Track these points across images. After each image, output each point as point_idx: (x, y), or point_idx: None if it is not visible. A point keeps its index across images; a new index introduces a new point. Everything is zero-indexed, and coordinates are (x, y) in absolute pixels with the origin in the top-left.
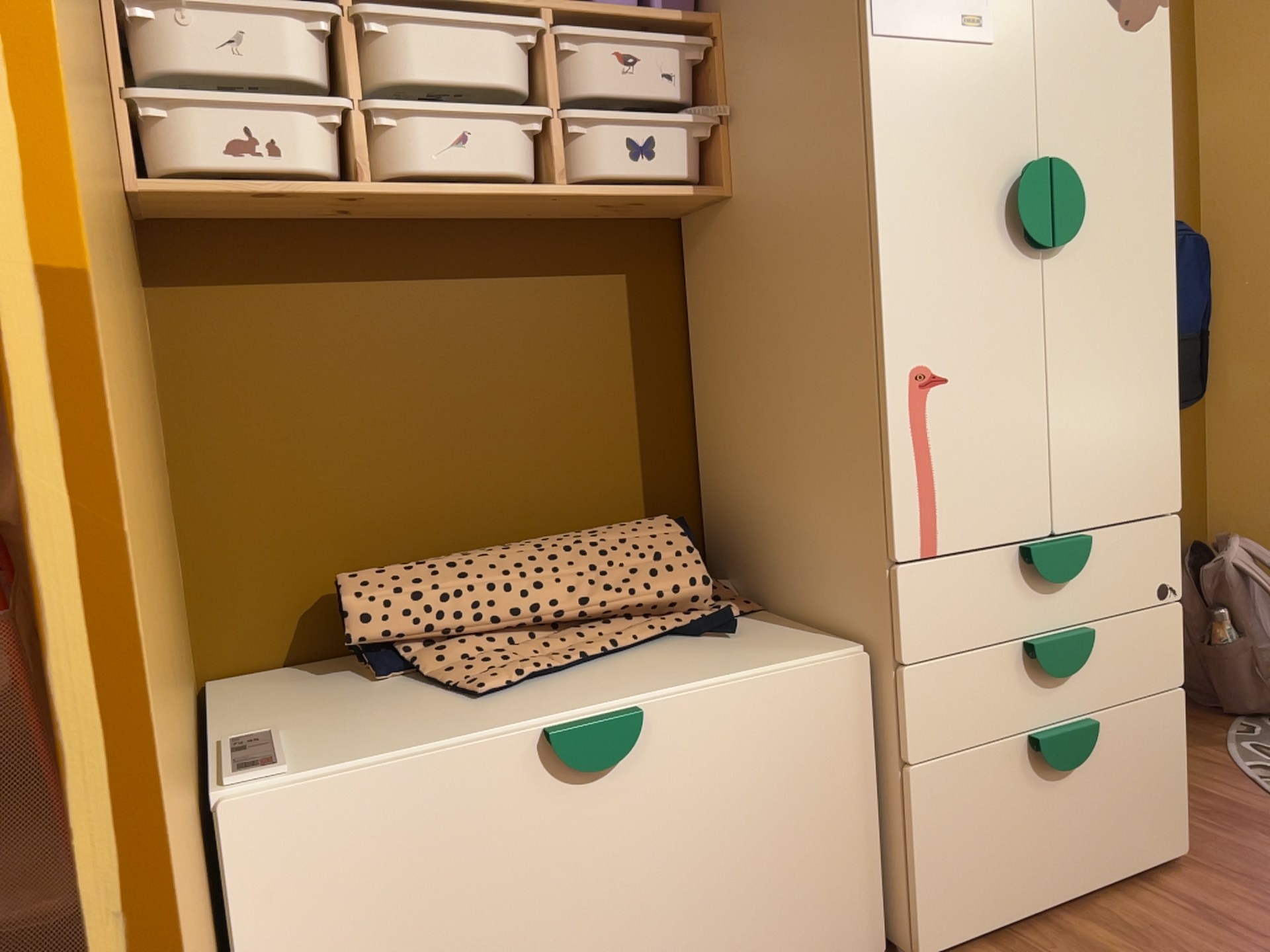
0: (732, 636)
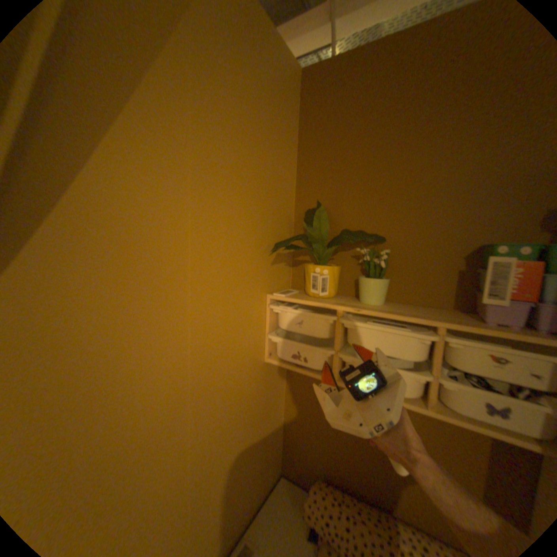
0: None
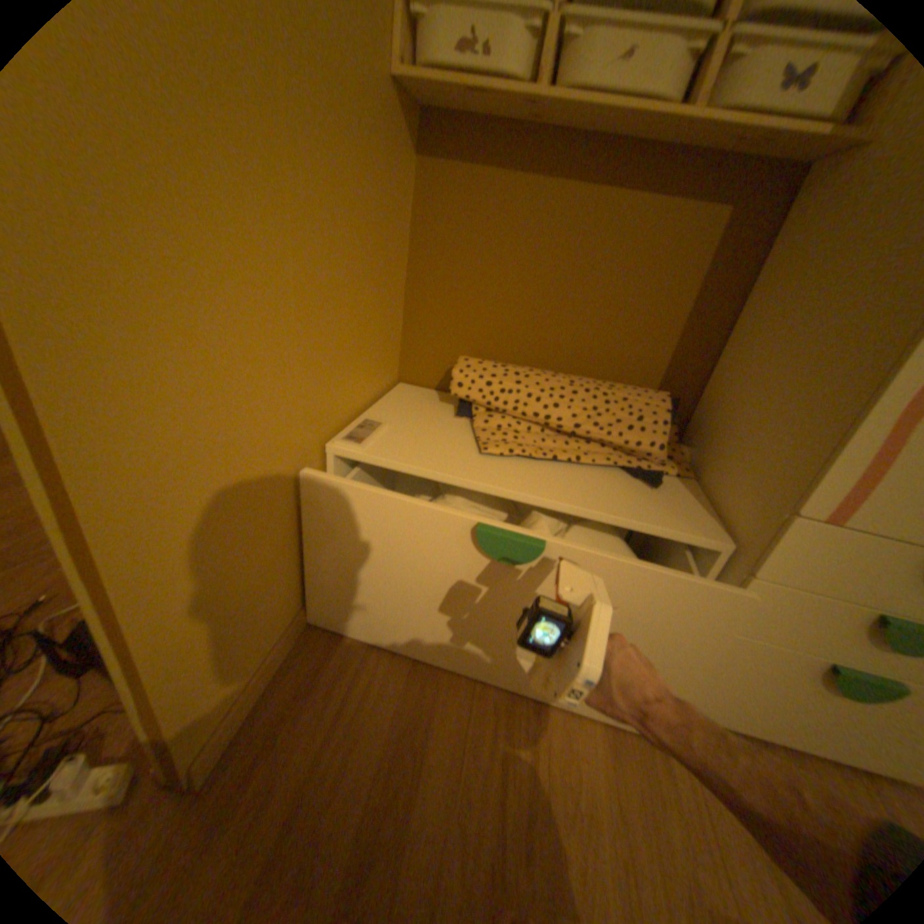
0: (653, 487)
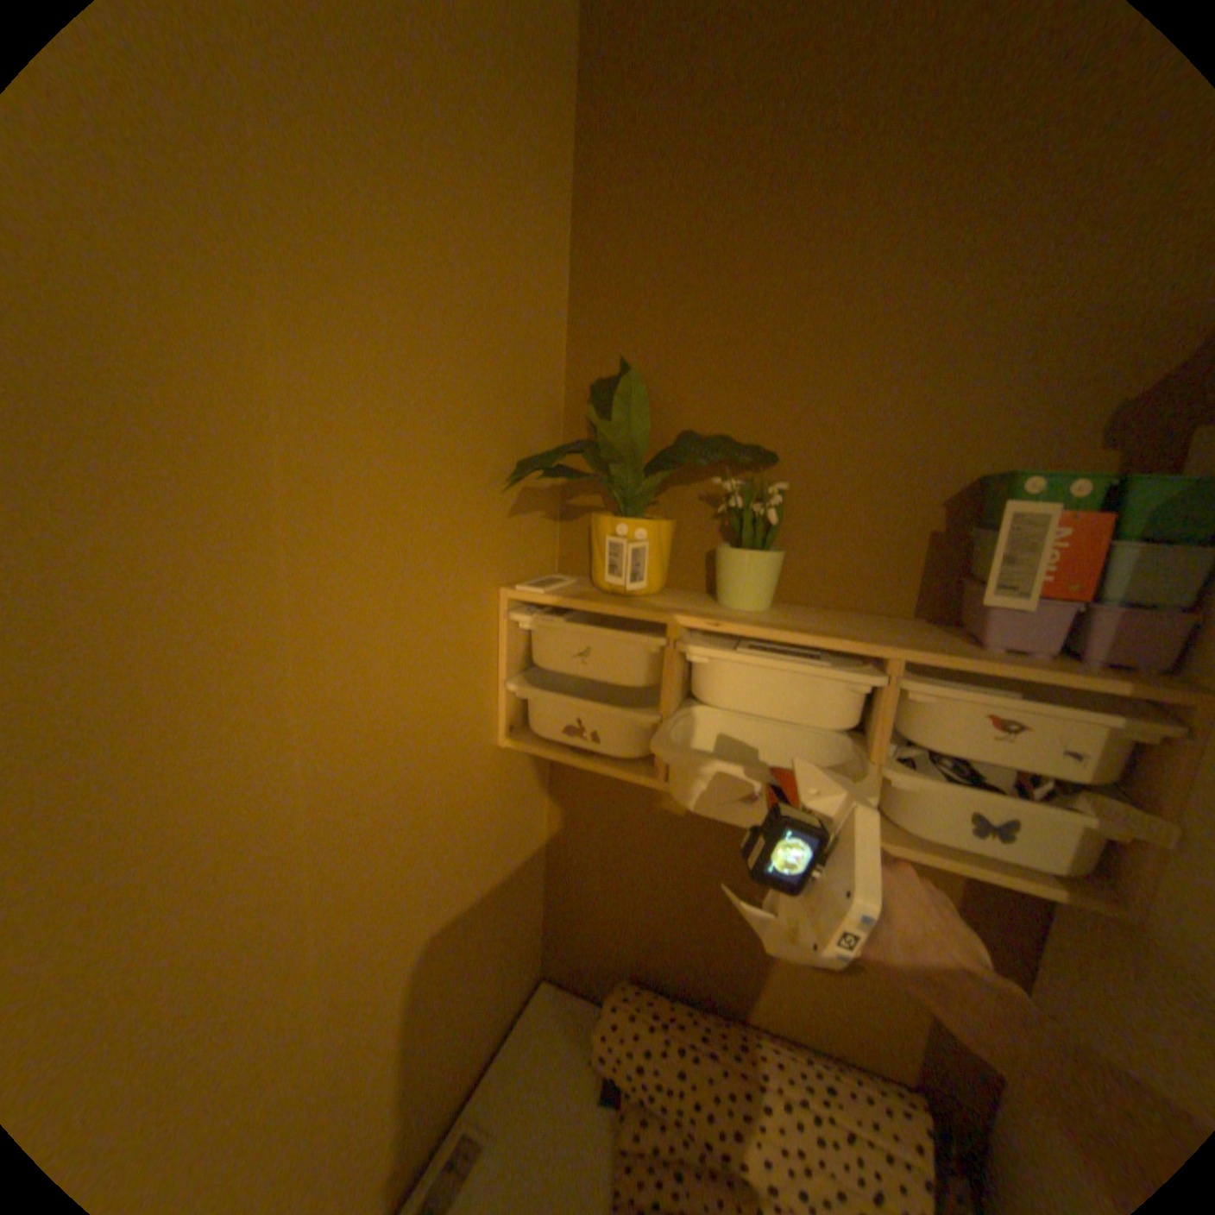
0: None
